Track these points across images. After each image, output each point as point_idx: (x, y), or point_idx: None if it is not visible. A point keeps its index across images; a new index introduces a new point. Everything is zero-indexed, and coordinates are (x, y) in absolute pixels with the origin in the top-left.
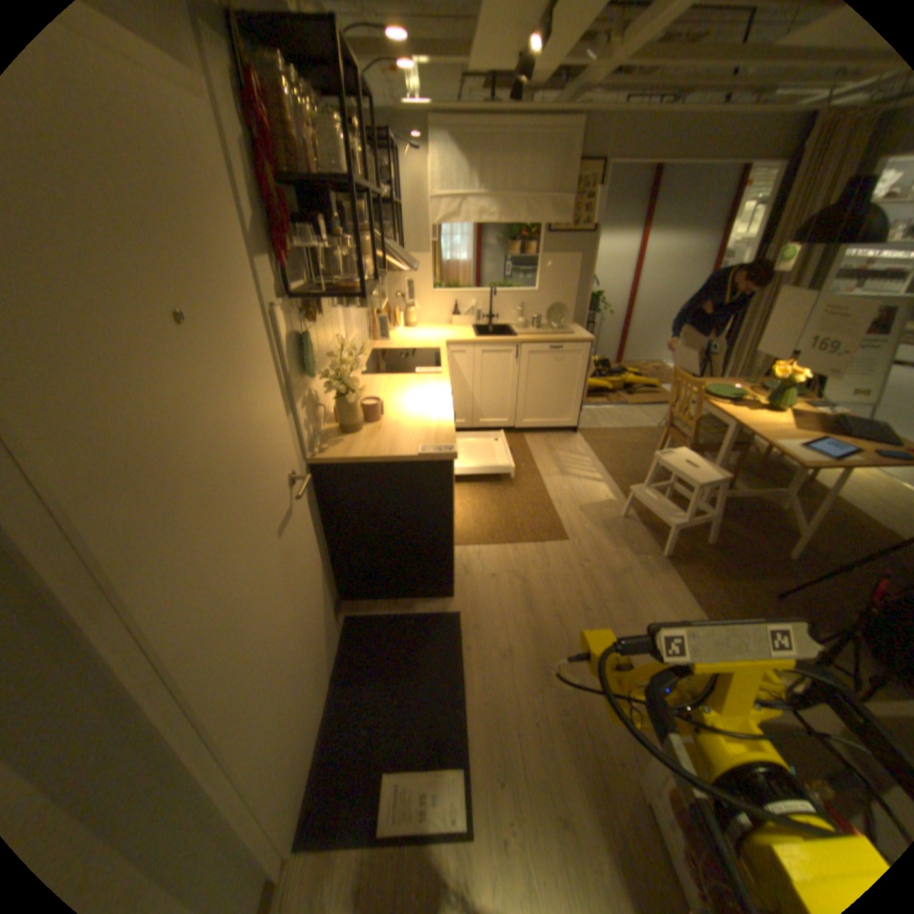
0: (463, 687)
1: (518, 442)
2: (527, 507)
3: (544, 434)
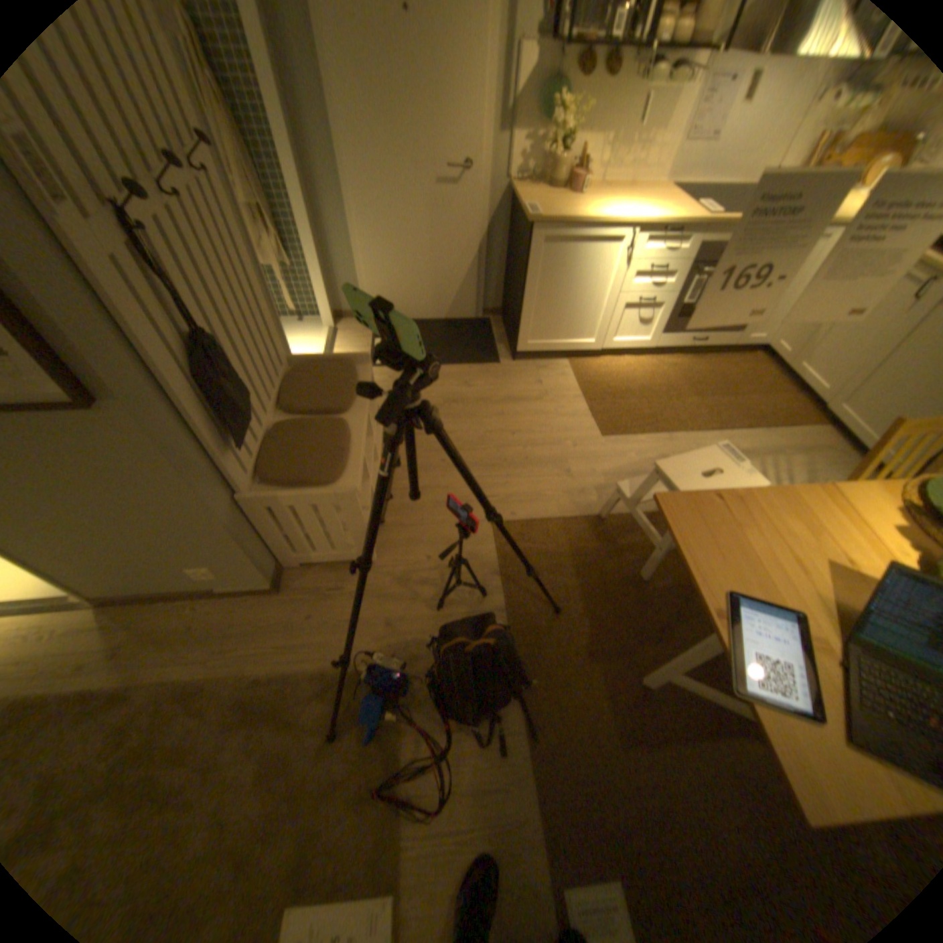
0: (446, 366)
1: (805, 419)
2: (647, 411)
3: (856, 451)
